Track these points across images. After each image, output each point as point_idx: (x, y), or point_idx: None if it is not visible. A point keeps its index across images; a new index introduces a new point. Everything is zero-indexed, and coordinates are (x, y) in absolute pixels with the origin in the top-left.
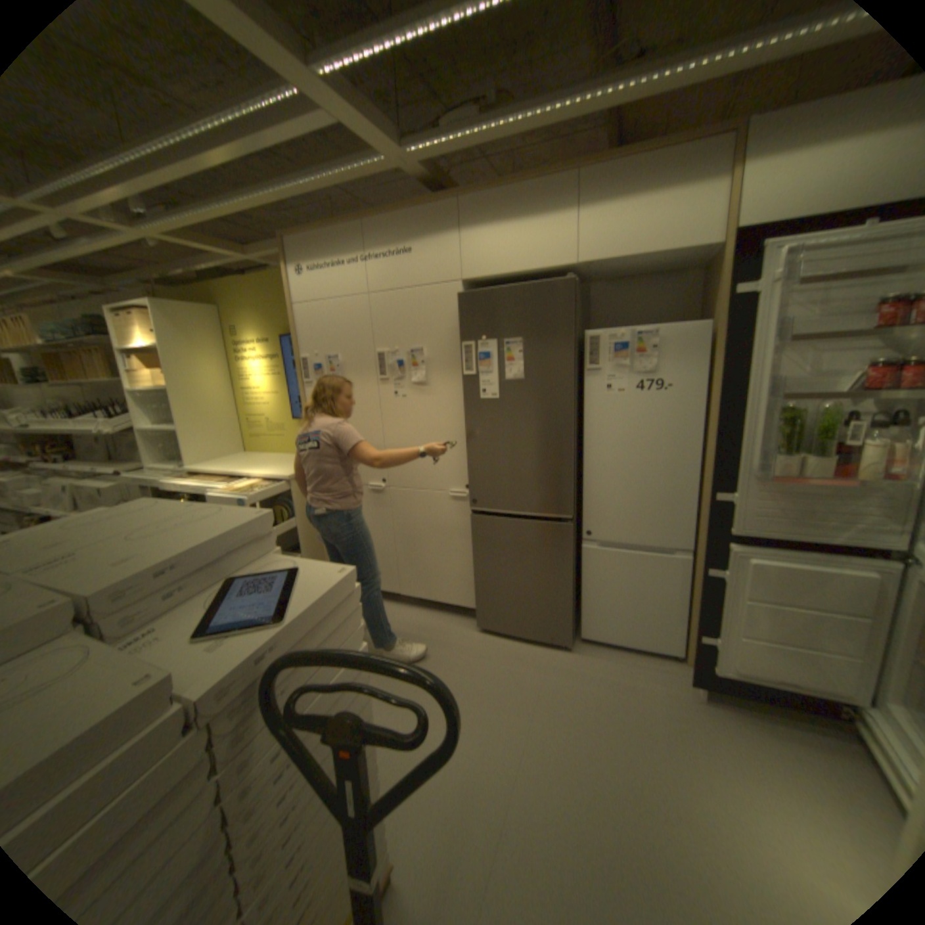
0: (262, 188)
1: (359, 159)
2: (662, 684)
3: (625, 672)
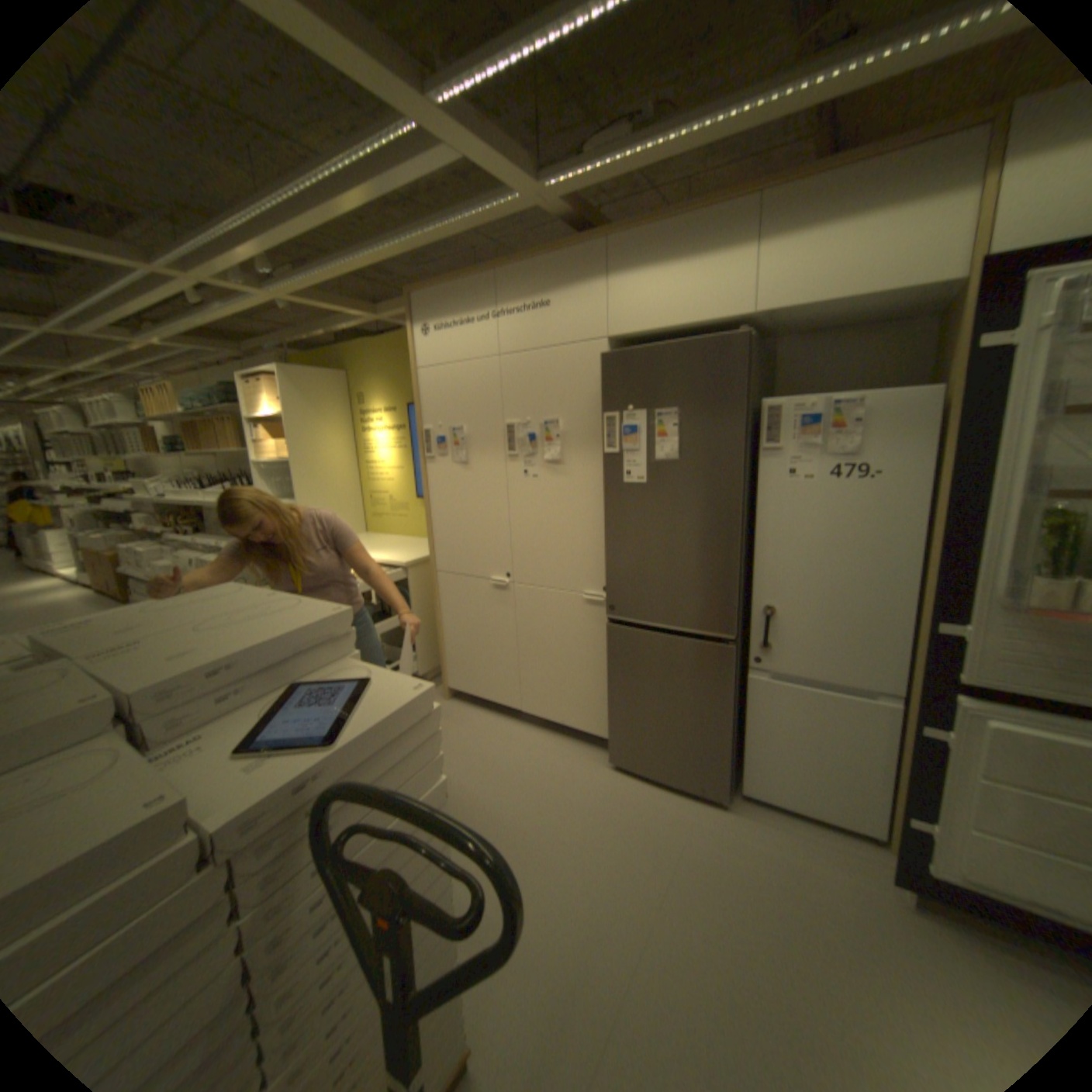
0: (387, 240)
1: (491, 200)
2: (851, 873)
3: (799, 848)
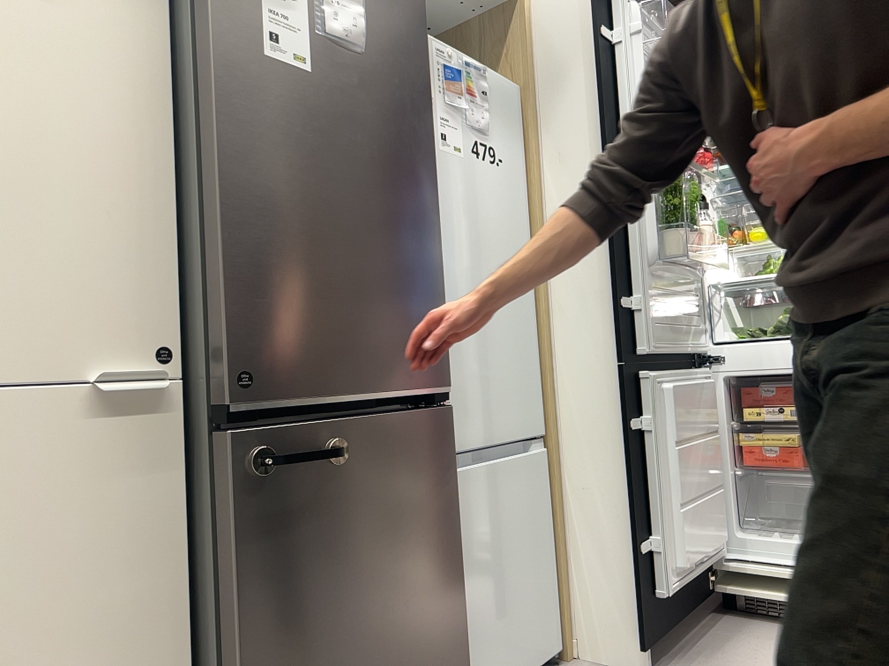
0: None
1: None
2: None
3: None
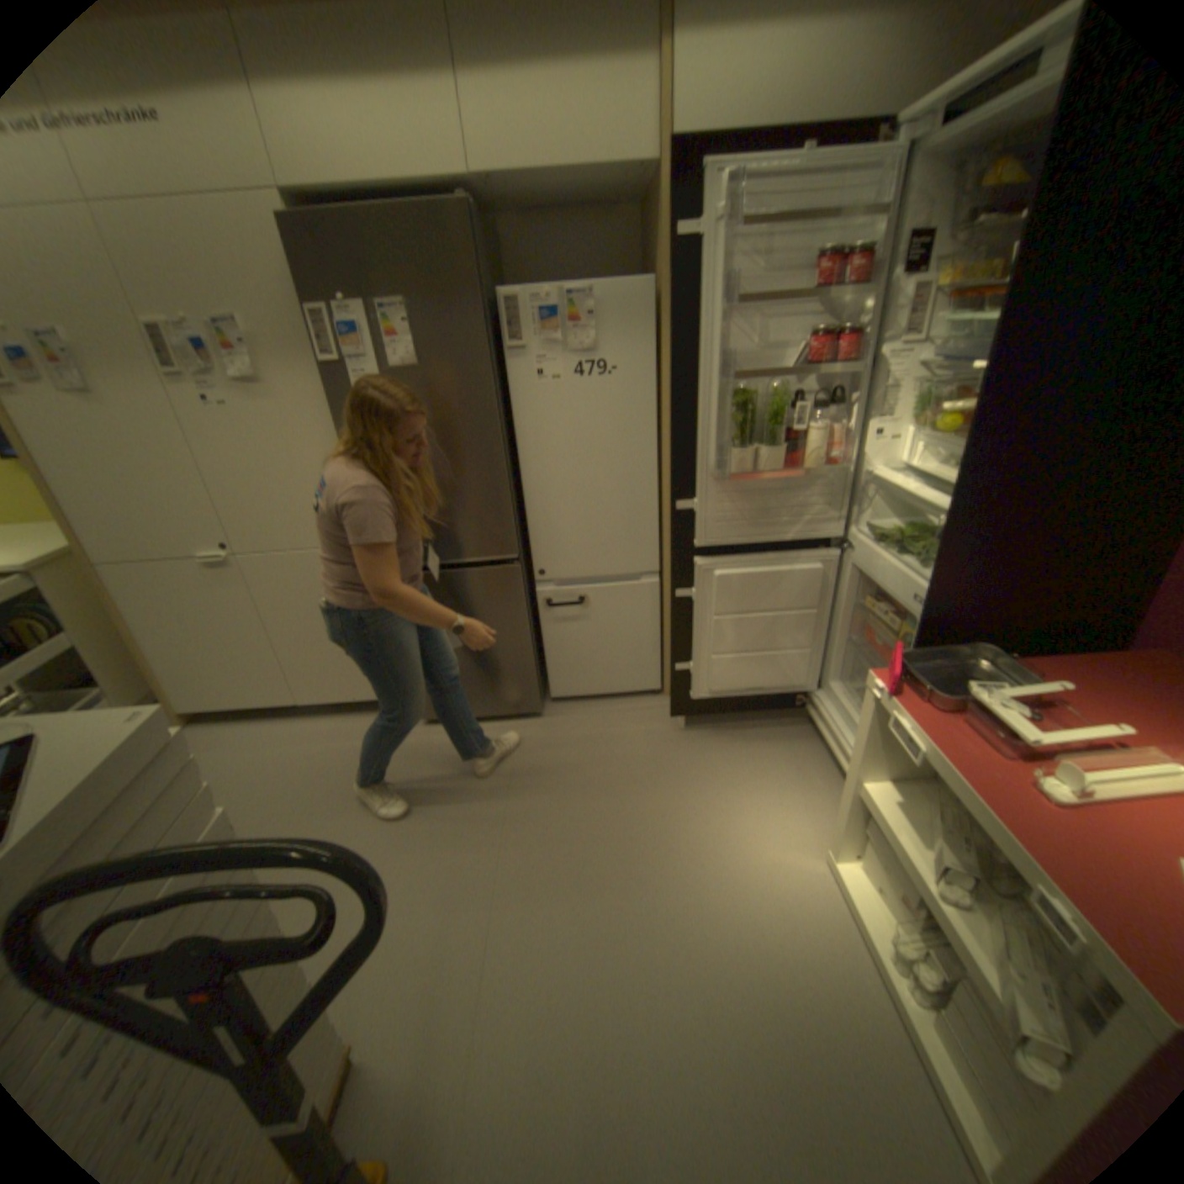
0: None
1: None
2: (641, 722)
3: (602, 721)
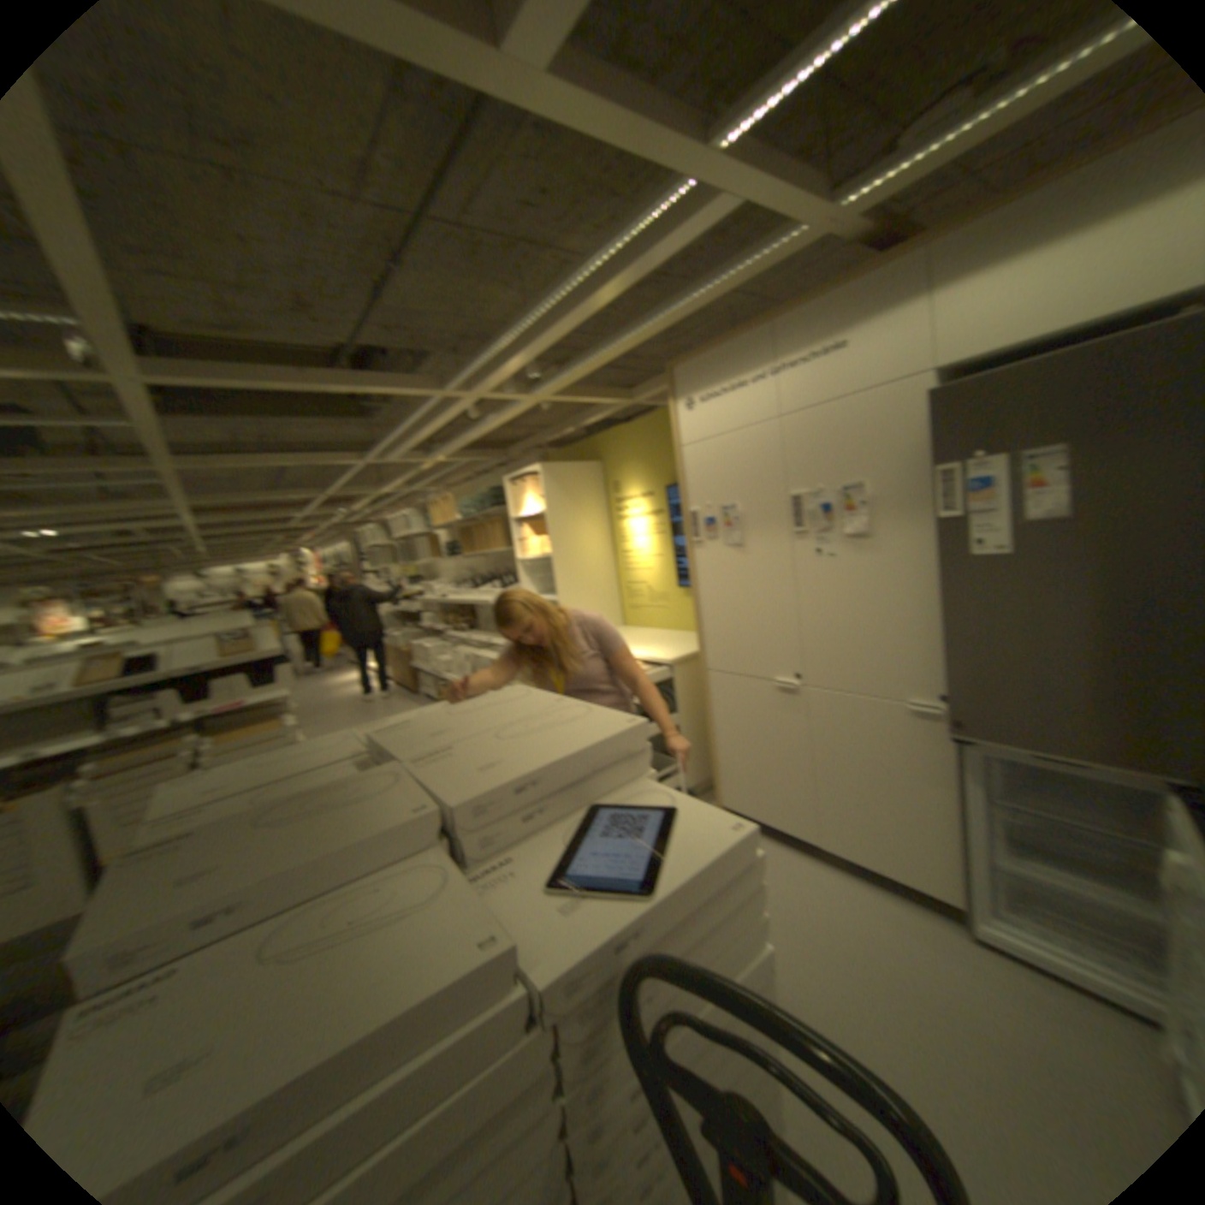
0: (652, 318)
1: (772, 242)
2: None
3: None
